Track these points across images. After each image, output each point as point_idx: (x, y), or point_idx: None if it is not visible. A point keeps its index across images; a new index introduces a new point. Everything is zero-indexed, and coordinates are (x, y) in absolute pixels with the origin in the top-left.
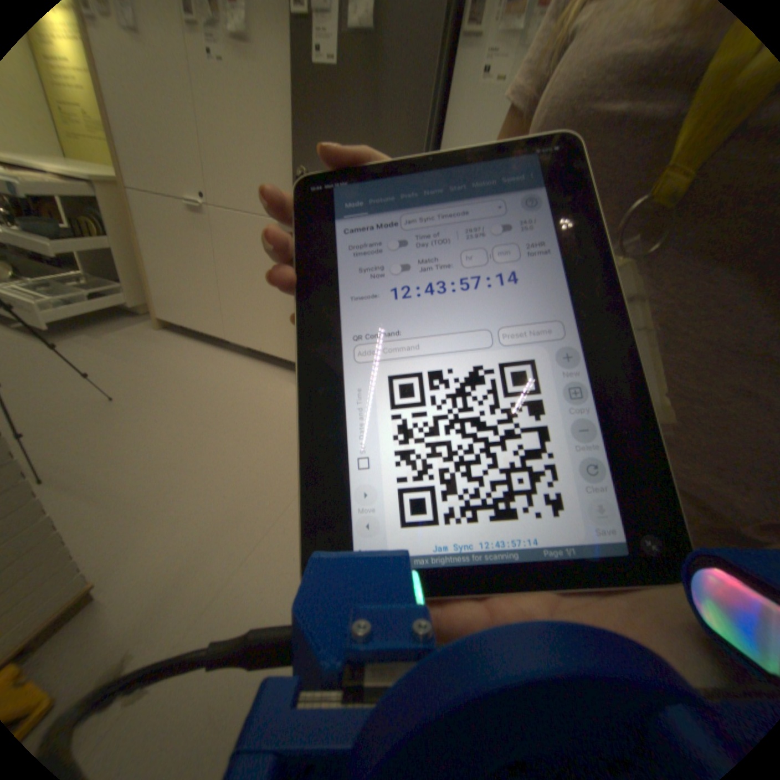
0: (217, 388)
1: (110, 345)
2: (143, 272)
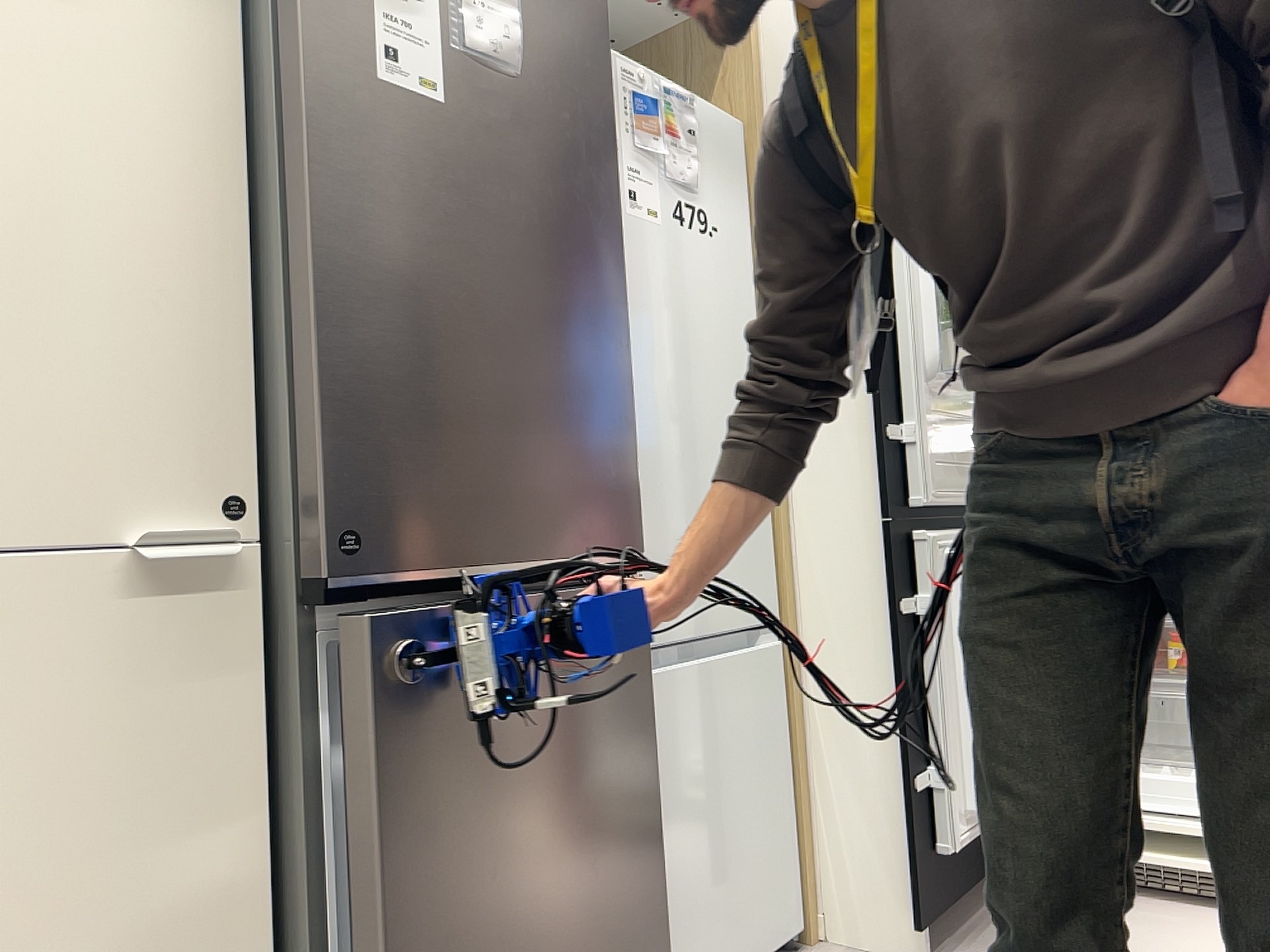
0: None
1: None
2: None
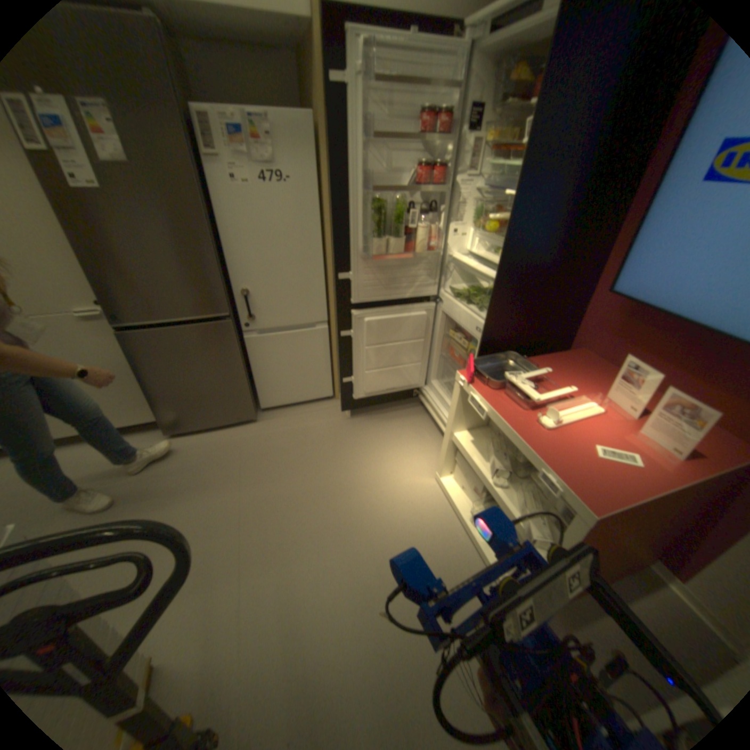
0: (90, 485)
1: None
2: None
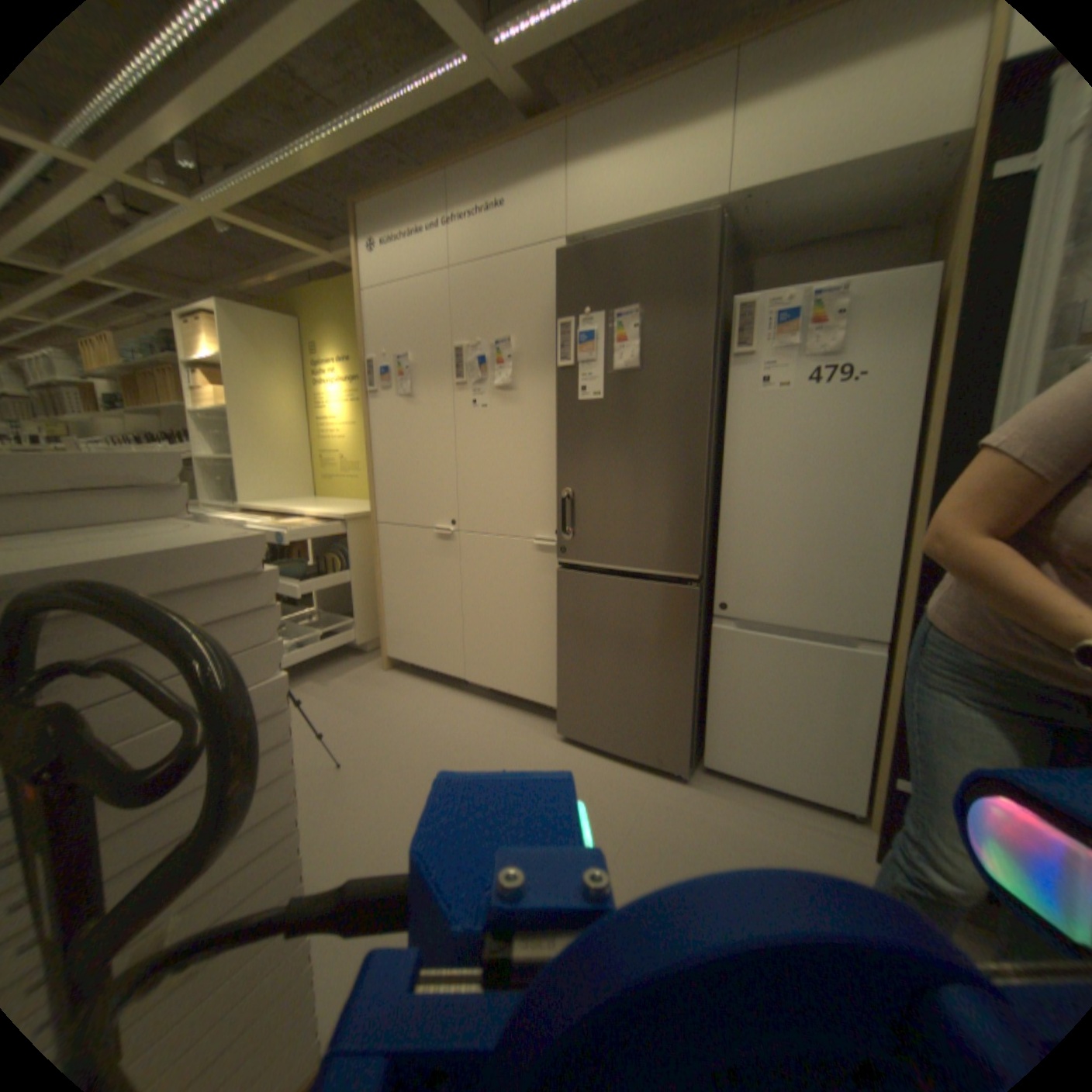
0: (458, 748)
1: (337, 693)
2: (382, 606)
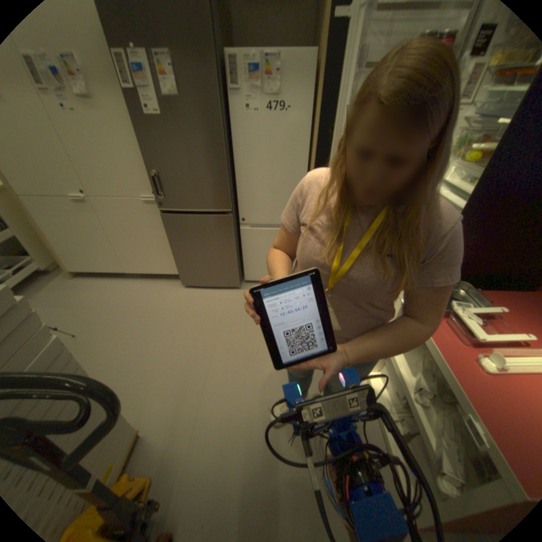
0: (136, 306)
1: (46, 301)
2: (50, 247)
